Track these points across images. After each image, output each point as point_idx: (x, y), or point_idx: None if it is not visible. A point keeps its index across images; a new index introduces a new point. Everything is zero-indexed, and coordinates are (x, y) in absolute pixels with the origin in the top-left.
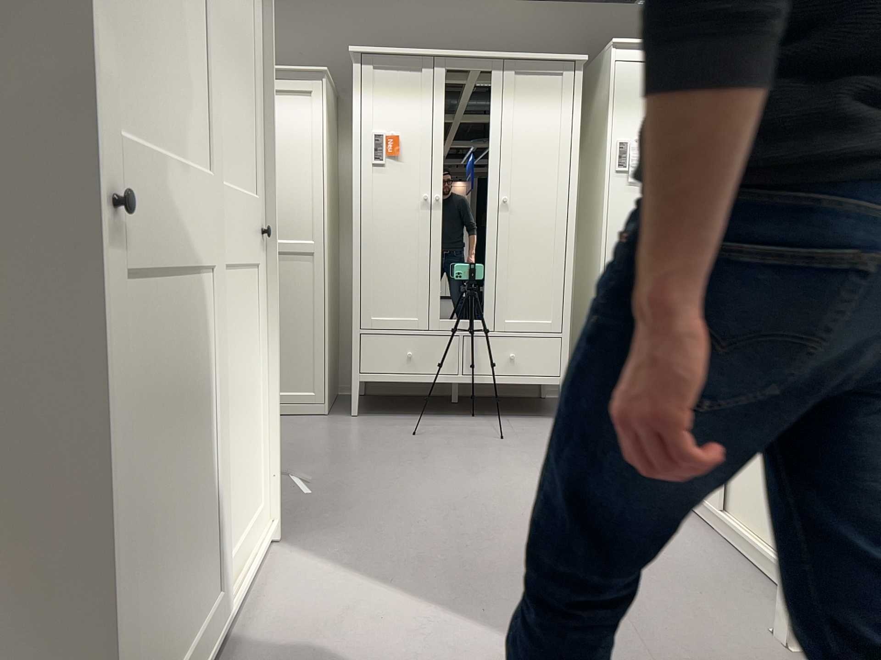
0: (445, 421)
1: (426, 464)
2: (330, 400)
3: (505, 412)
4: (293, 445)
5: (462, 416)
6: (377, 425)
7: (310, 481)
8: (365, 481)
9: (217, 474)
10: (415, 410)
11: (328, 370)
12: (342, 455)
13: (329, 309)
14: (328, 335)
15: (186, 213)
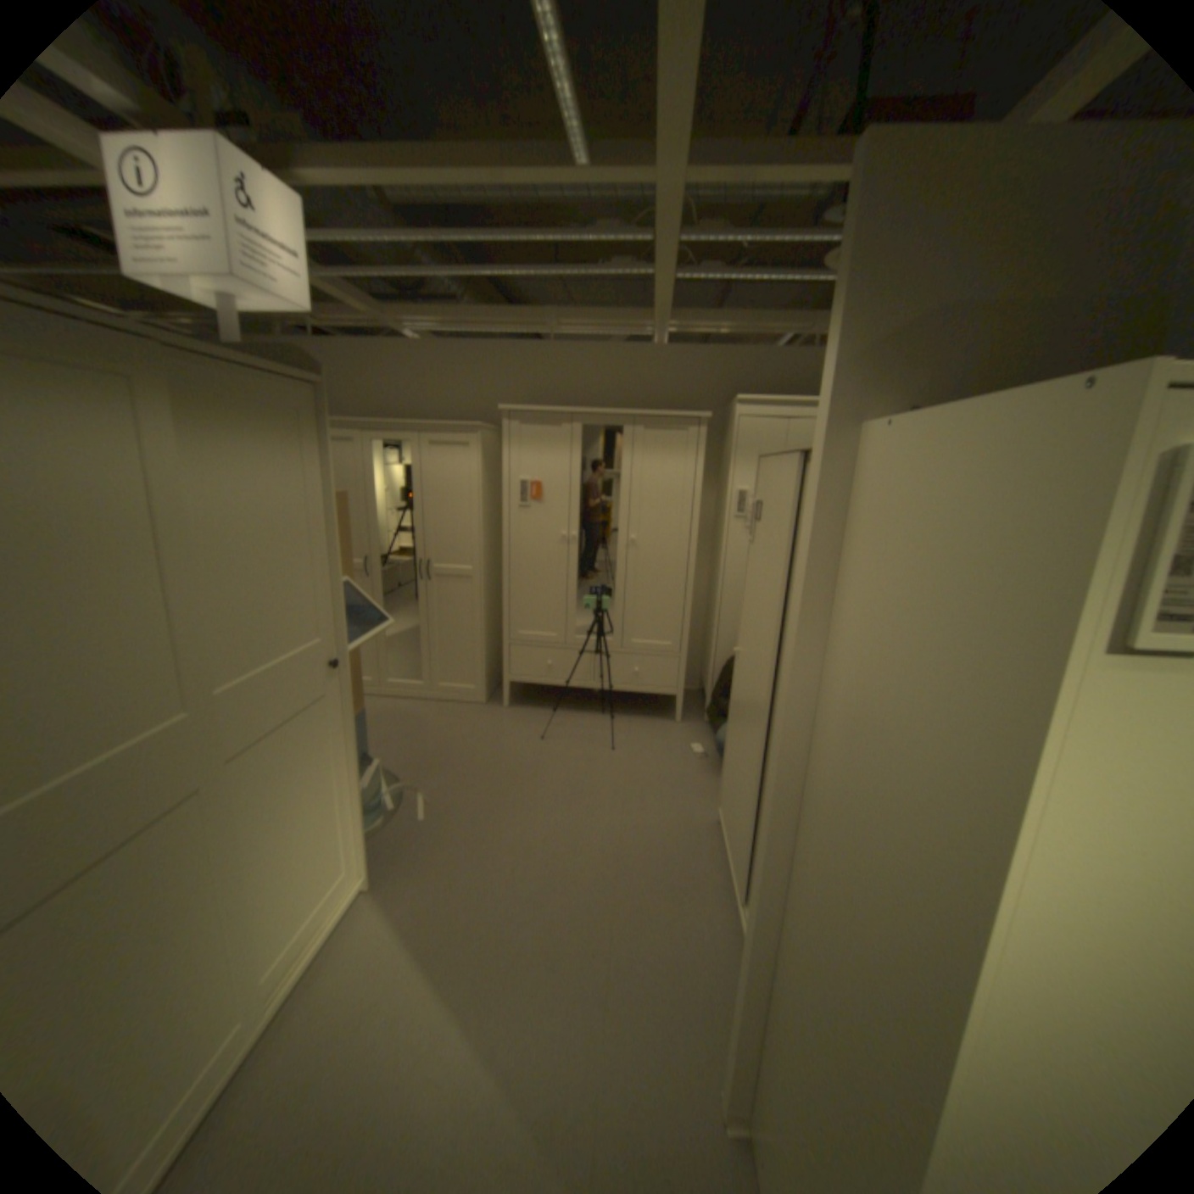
0: (576, 718)
1: (534, 781)
2: (492, 688)
3: (631, 708)
4: (441, 744)
5: (593, 711)
6: (519, 720)
7: (432, 797)
8: (475, 800)
9: (230, 929)
10: (558, 701)
11: (487, 668)
12: (473, 763)
13: (487, 619)
14: (486, 641)
15: (139, 775)
